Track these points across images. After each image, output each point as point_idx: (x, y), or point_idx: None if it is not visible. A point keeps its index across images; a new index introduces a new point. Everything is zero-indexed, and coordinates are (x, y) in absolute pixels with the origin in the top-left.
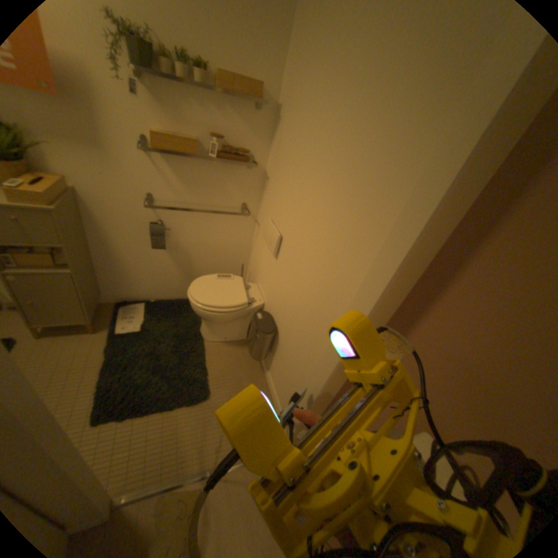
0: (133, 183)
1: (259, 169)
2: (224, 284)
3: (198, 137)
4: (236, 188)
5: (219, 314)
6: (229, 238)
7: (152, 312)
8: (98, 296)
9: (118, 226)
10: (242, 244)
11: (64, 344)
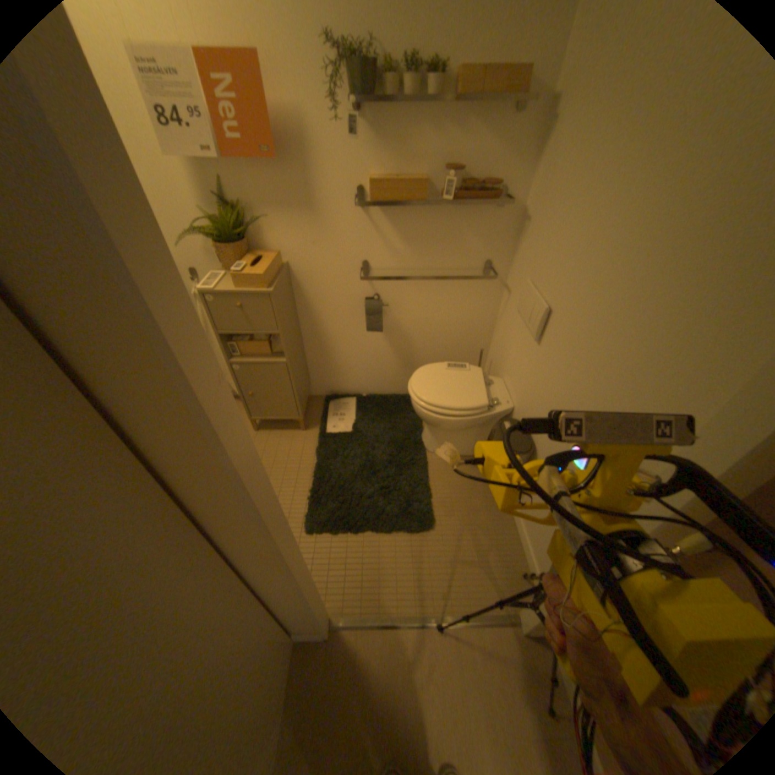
0: (348, 250)
1: (516, 205)
2: (456, 378)
3: (428, 174)
4: (478, 239)
5: (449, 419)
6: (464, 313)
7: (365, 409)
8: (309, 388)
9: (330, 305)
10: (482, 320)
11: (280, 439)
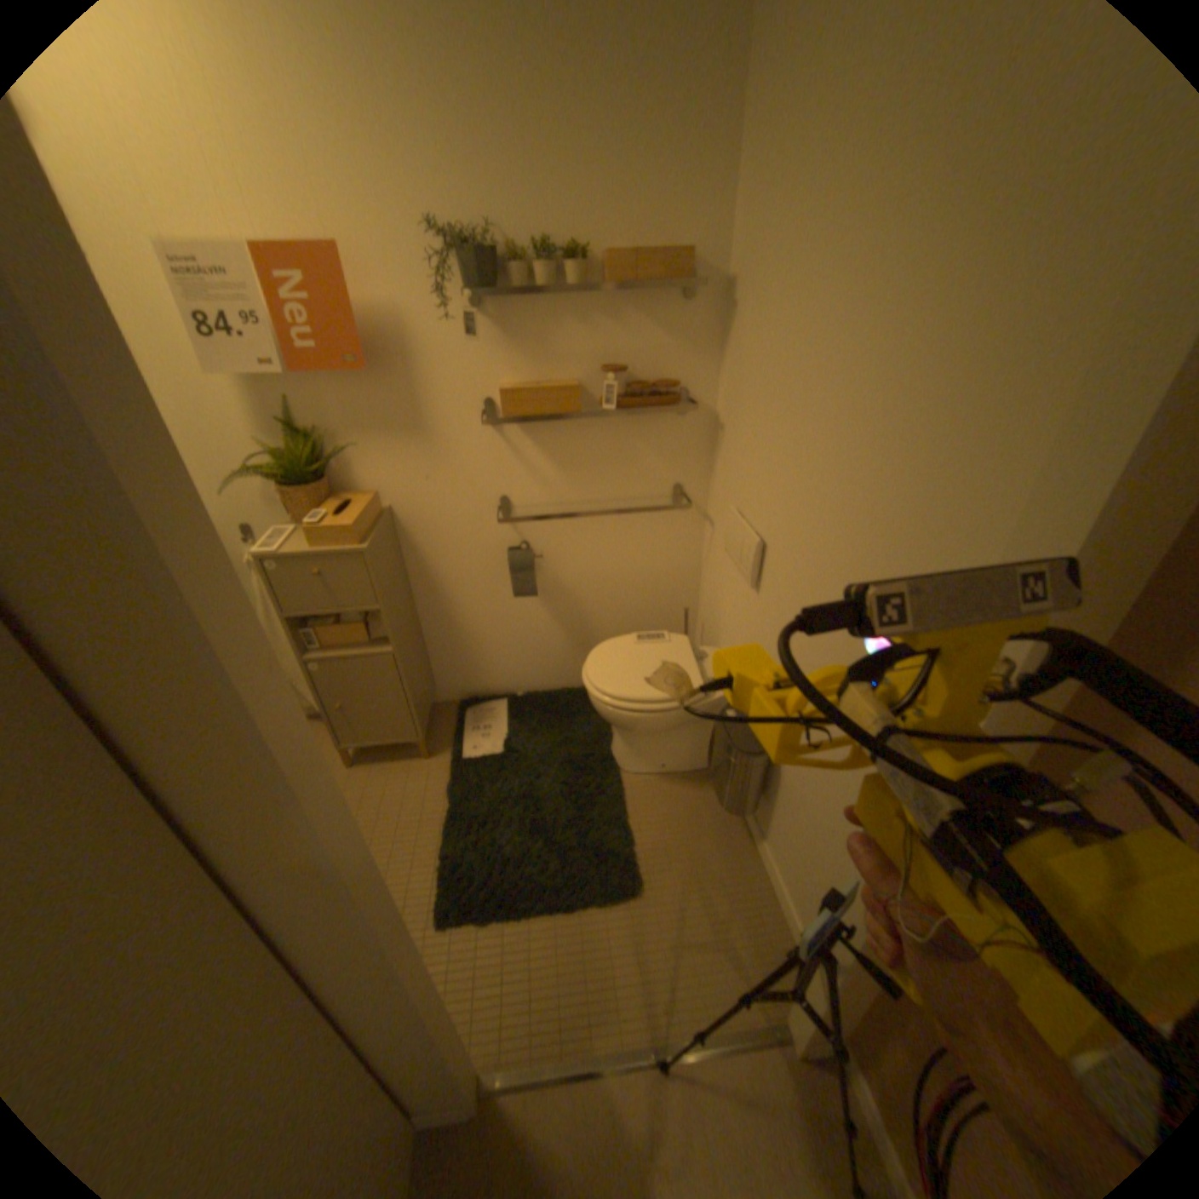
0: (478, 484)
1: (703, 412)
2: (652, 653)
3: (580, 380)
4: (658, 458)
5: (647, 715)
6: (654, 559)
7: (522, 716)
8: (433, 691)
9: (458, 563)
10: (681, 568)
11: (388, 778)
